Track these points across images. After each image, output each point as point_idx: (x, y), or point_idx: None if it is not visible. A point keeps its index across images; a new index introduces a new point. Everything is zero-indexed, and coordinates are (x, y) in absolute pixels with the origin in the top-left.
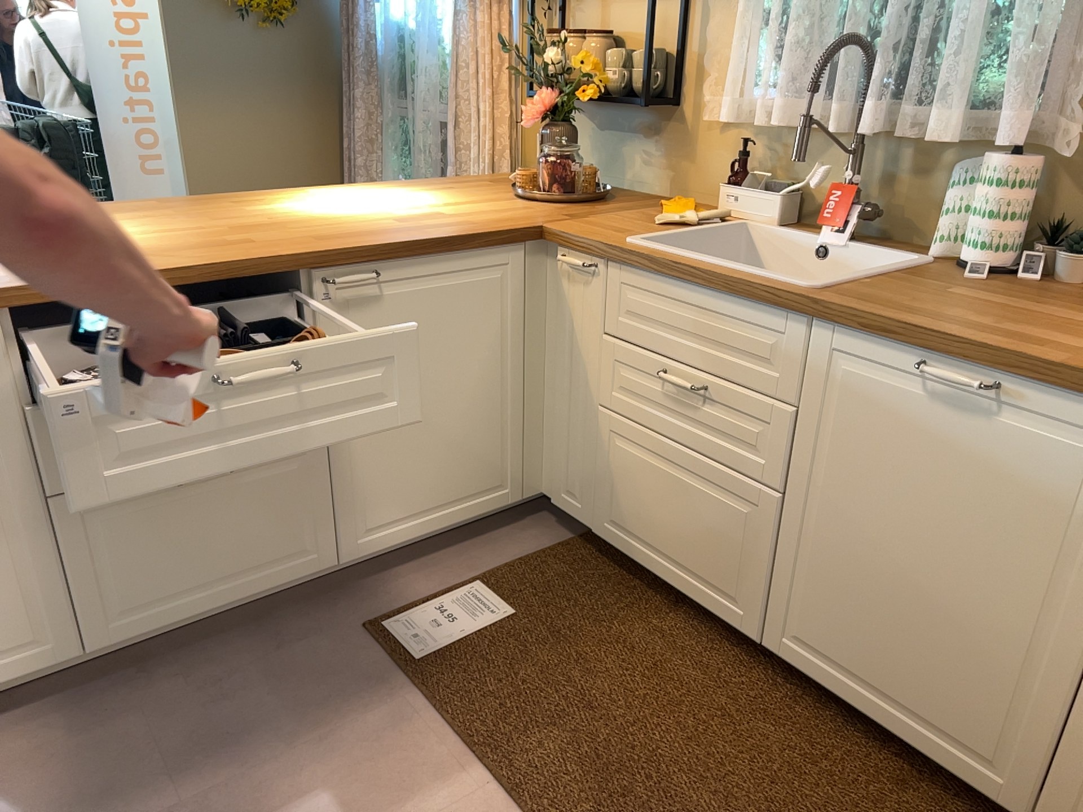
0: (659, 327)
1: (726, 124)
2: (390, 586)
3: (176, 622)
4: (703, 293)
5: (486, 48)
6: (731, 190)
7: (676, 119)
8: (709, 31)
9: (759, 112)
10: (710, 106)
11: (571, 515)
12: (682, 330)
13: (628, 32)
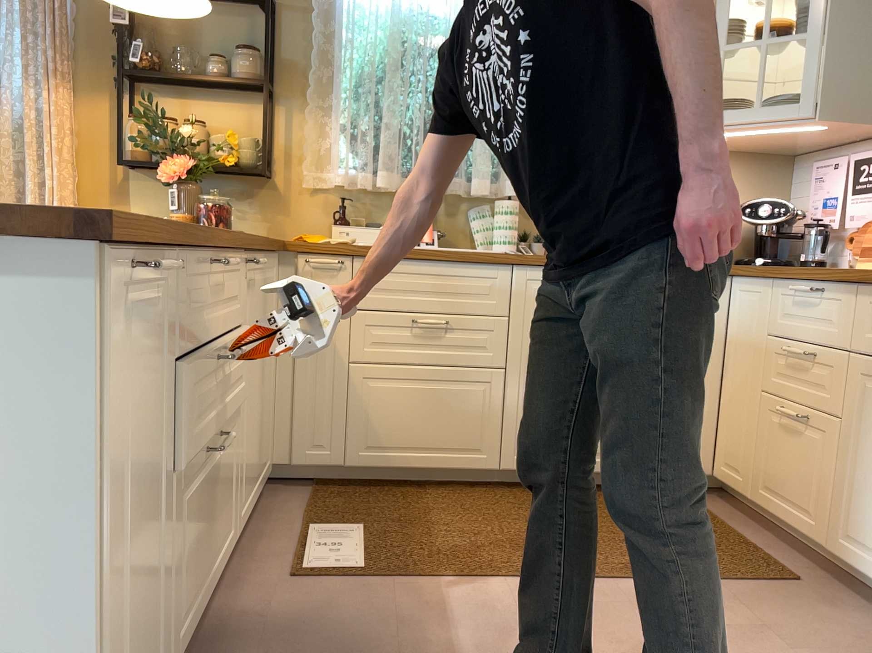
0: (403, 294)
1: (318, 189)
2: (256, 556)
3: (189, 629)
4: (439, 265)
5: (57, 120)
6: (343, 227)
7: (271, 186)
8: (295, 131)
9: (362, 178)
10: (309, 176)
11: (317, 465)
12: (423, 291)
13: (216, 125)
